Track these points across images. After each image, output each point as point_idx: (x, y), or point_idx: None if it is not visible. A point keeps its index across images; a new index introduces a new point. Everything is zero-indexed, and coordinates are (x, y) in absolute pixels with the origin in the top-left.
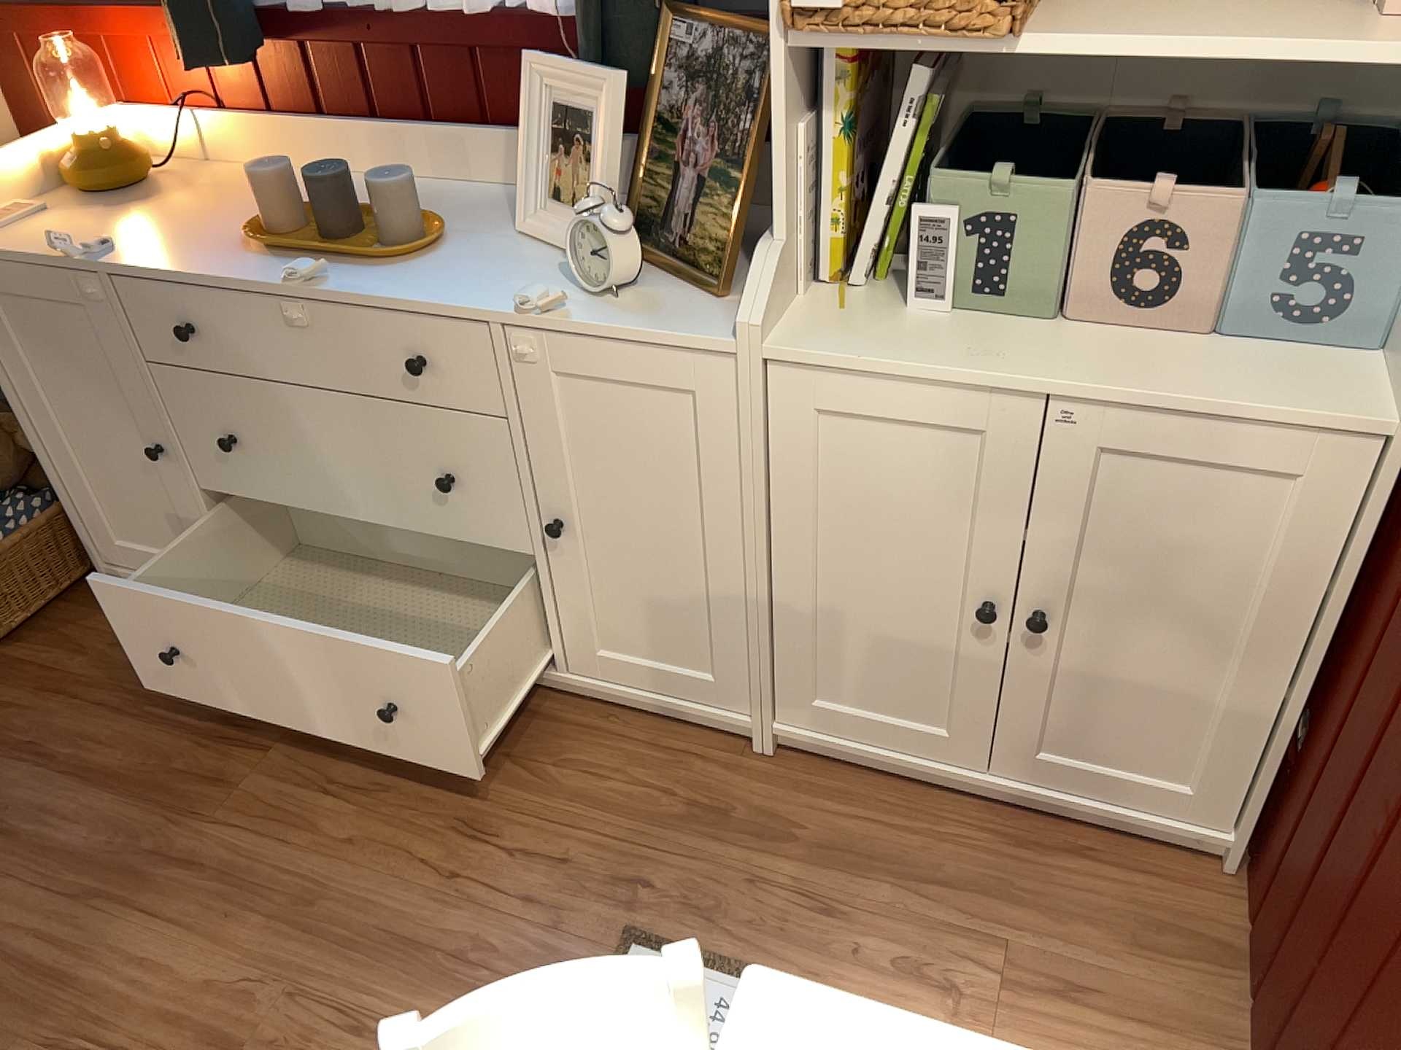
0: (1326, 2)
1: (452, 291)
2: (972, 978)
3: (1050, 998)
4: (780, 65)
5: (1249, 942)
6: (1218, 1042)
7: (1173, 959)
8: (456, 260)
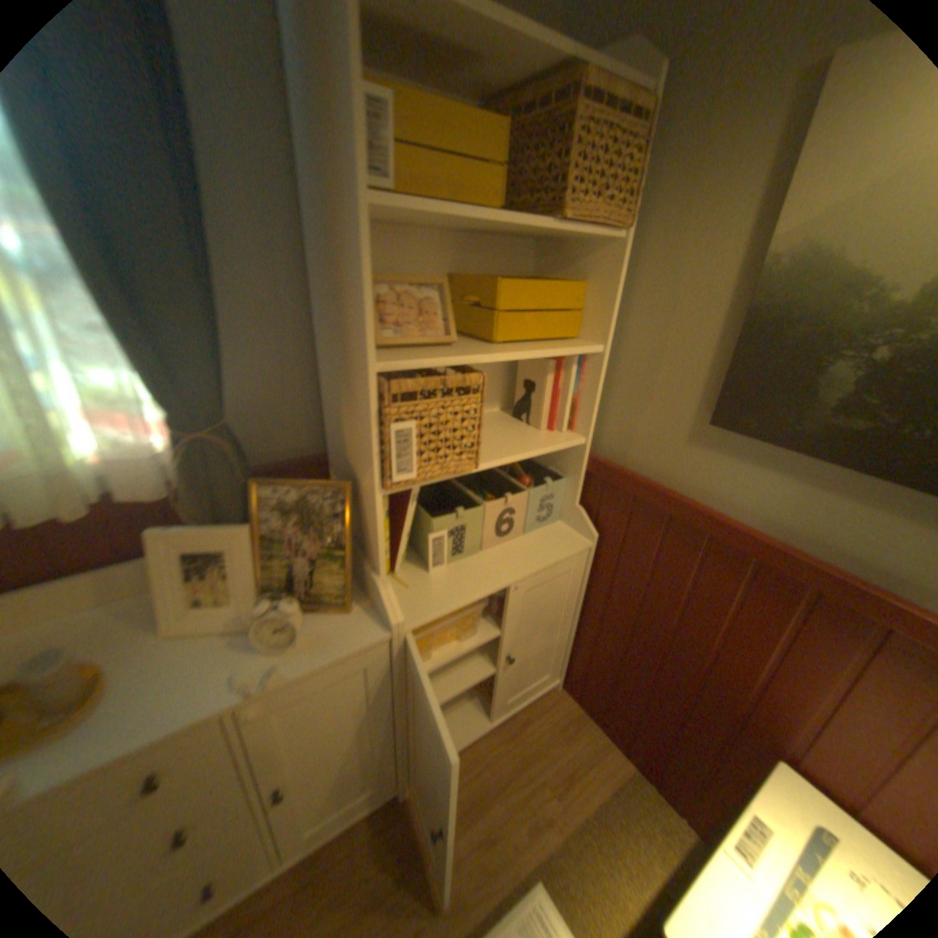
0: (514, 428)
1: (167, 719)
2: (550, 814)
3: (571, 792)
4: (375, 507)
5: (583, 713)
6: (608, 755)
7: (577, 739)
8: (133, 692)
